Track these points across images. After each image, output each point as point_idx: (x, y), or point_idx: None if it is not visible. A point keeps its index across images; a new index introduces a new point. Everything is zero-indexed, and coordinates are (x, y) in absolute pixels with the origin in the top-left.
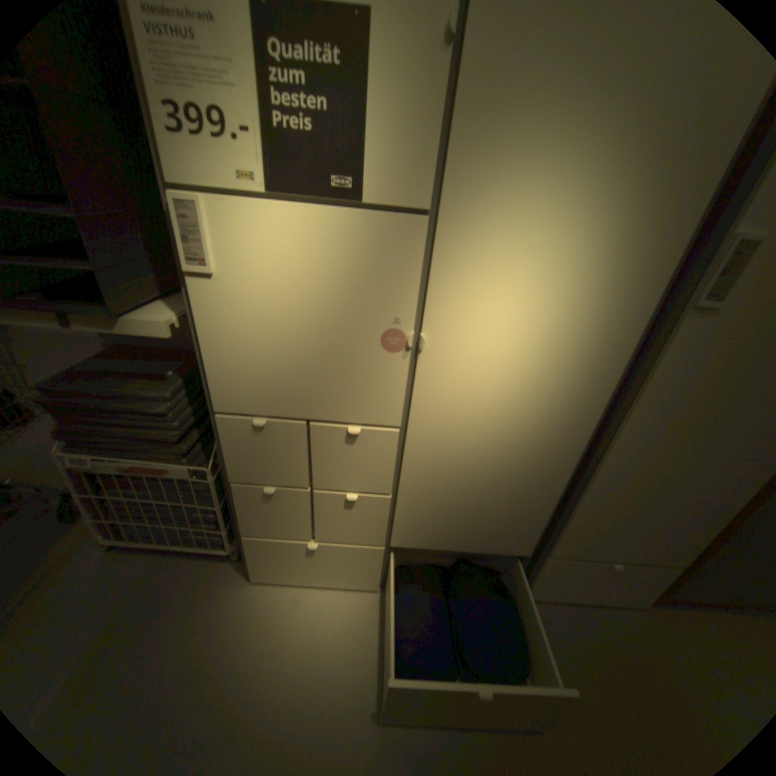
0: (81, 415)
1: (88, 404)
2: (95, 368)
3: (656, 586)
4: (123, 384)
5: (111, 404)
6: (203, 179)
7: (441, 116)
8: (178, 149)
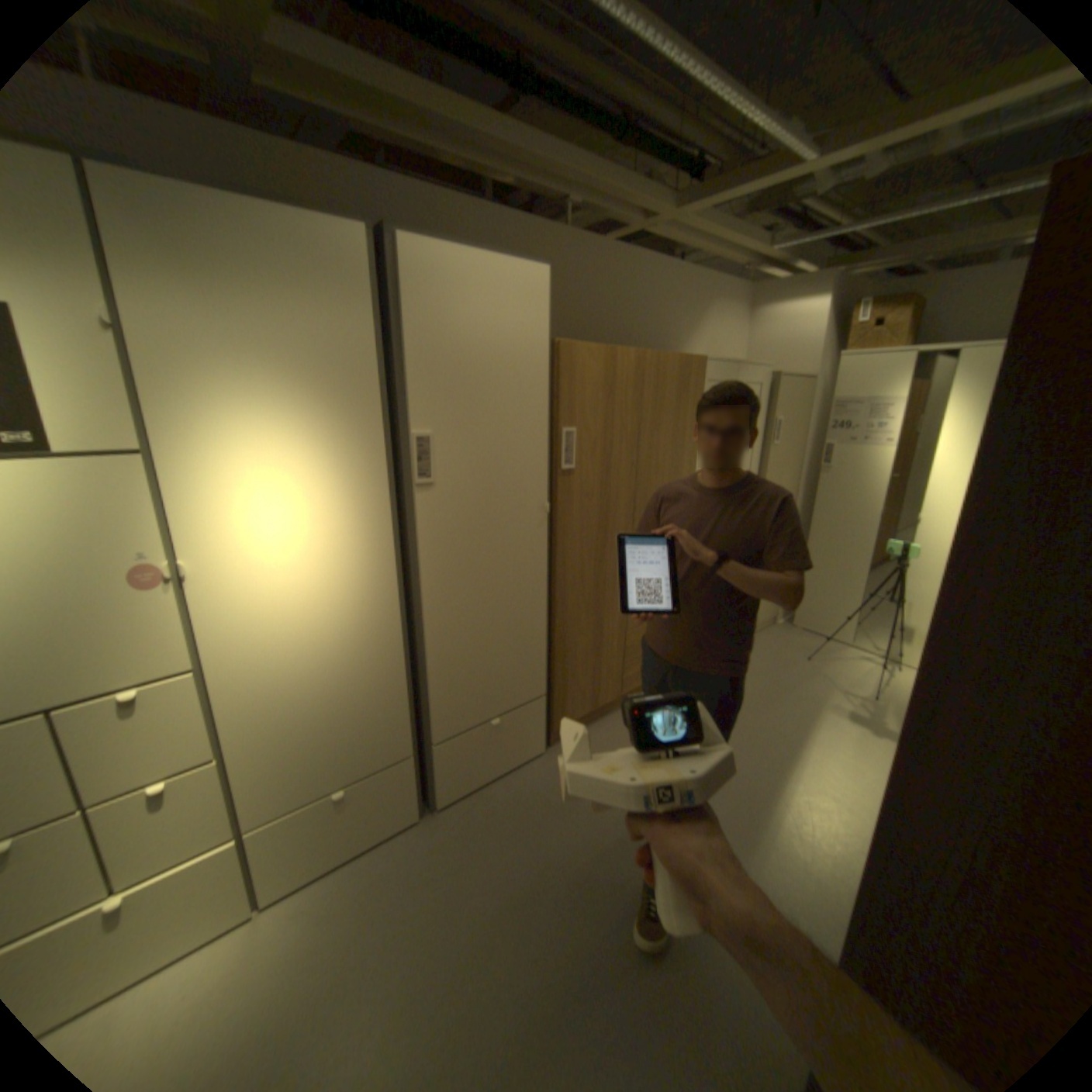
0: None
1: None
2: None
3: (534, 725)
4: None
5: None
6: None
7: (123, 379)
8: None
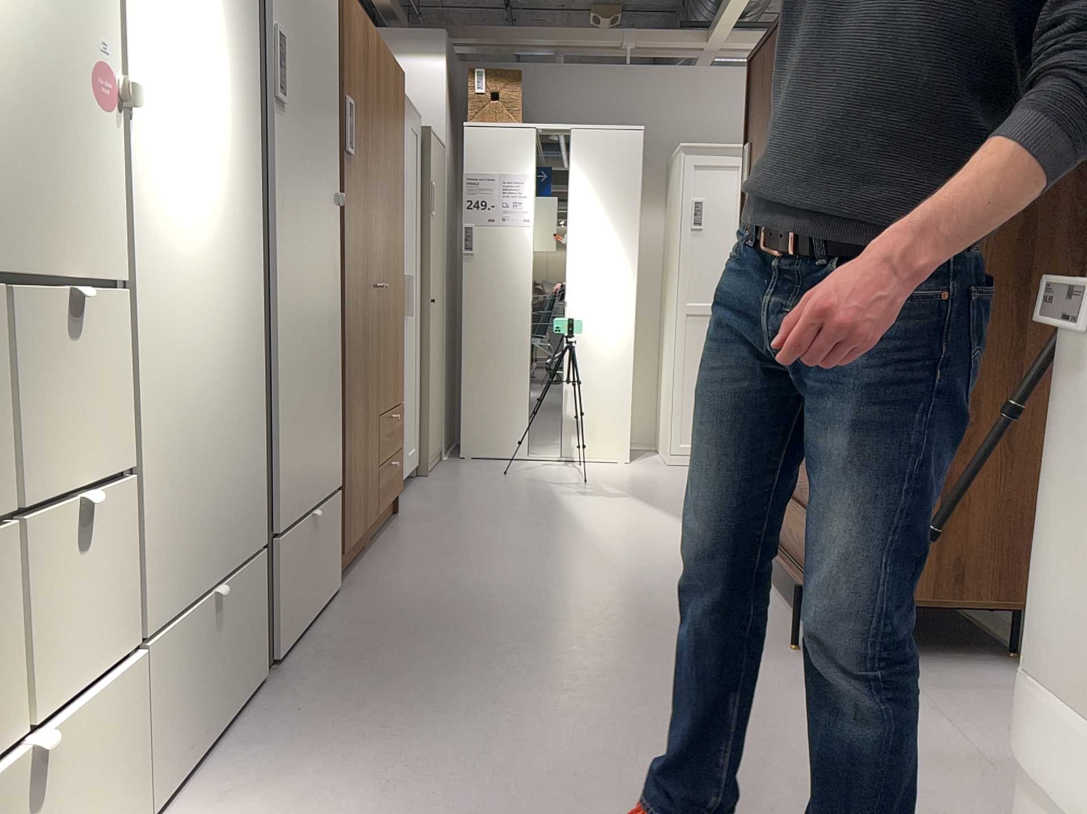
0: None
1: None
2: None
3: (334, 535)
4: None
5: None
6: None
7: None
8: None
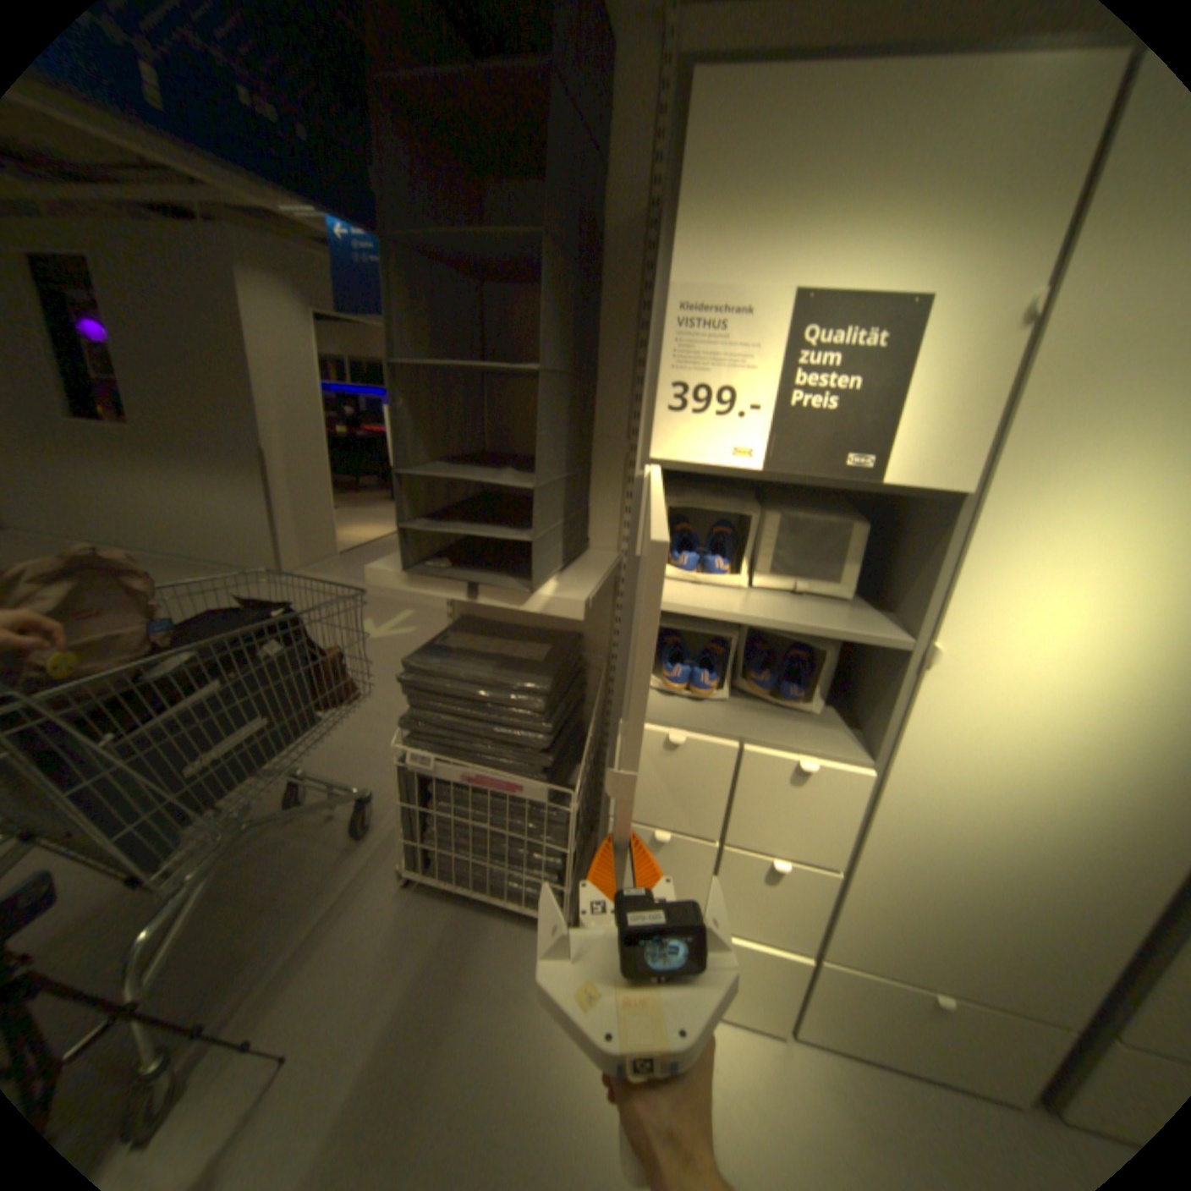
0: (441, 701)
1: (455, 690)
2: (455, 645)
3: None
4: (494, 669)
5: (479, 692)
6: (692, 456)
7: (1006, 393)
8: (675, 428)
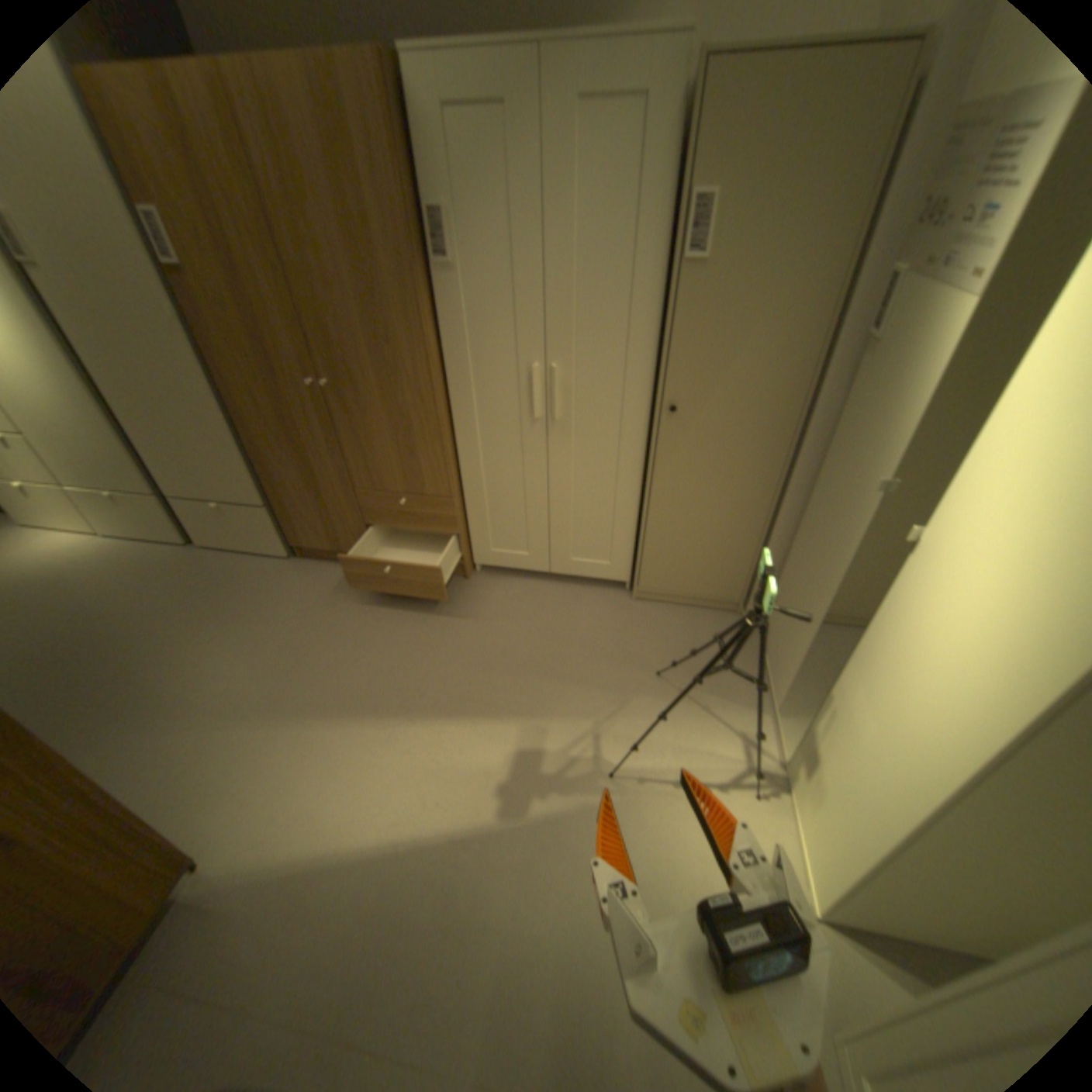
0: None
1: None
2: None
3: (265, 529)
4: None
5: None
6: None
7: None
8: None
